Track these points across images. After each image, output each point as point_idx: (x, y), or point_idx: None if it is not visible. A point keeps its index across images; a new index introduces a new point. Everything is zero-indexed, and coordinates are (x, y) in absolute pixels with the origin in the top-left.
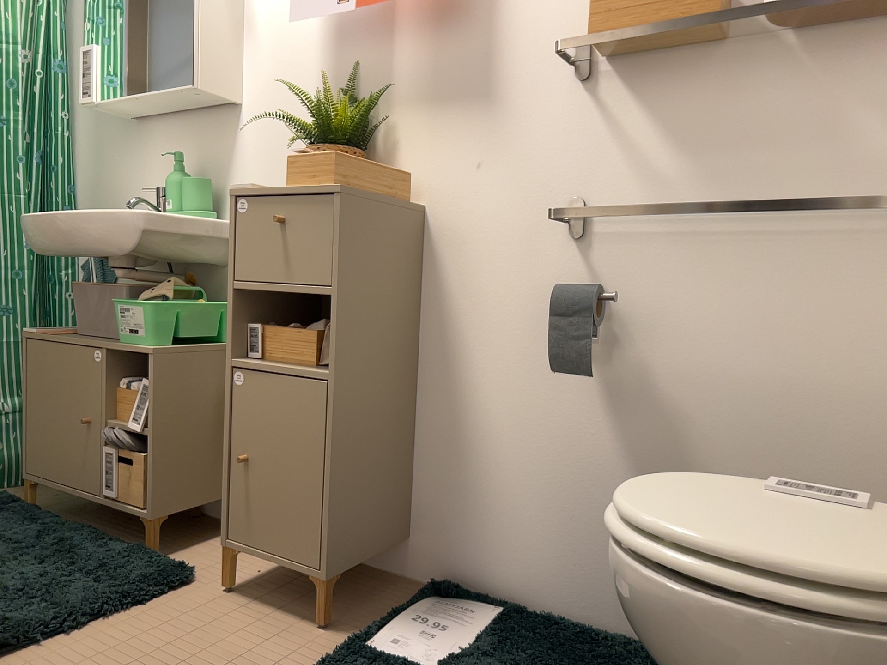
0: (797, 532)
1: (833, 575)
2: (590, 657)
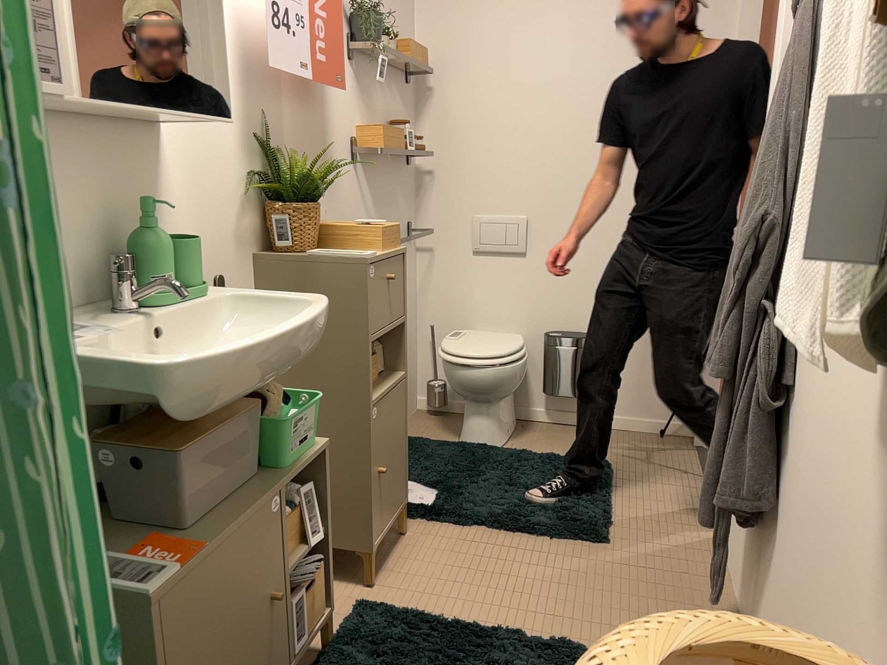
0: (498, 342)
1: (521, 343)
2: (411, 452)
